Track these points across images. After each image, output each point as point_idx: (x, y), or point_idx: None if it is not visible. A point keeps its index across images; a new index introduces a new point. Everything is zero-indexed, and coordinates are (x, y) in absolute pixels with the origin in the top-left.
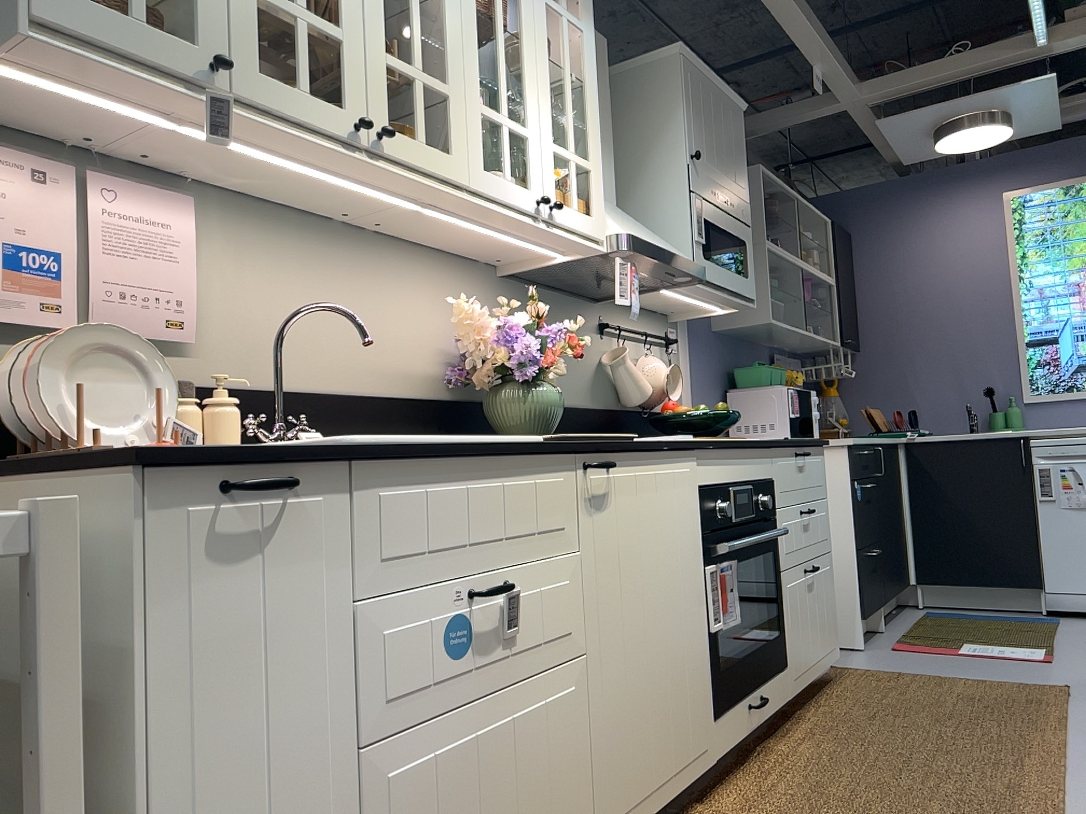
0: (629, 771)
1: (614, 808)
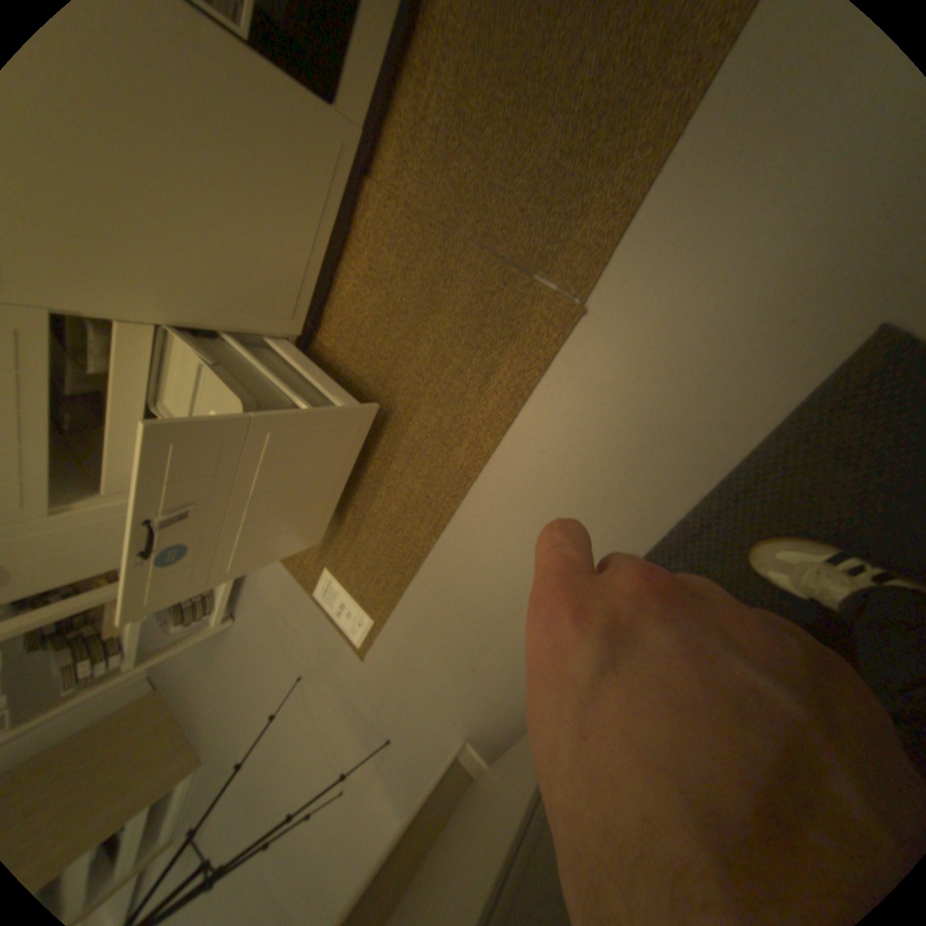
0: (278, 287)
1: (287, 312)
